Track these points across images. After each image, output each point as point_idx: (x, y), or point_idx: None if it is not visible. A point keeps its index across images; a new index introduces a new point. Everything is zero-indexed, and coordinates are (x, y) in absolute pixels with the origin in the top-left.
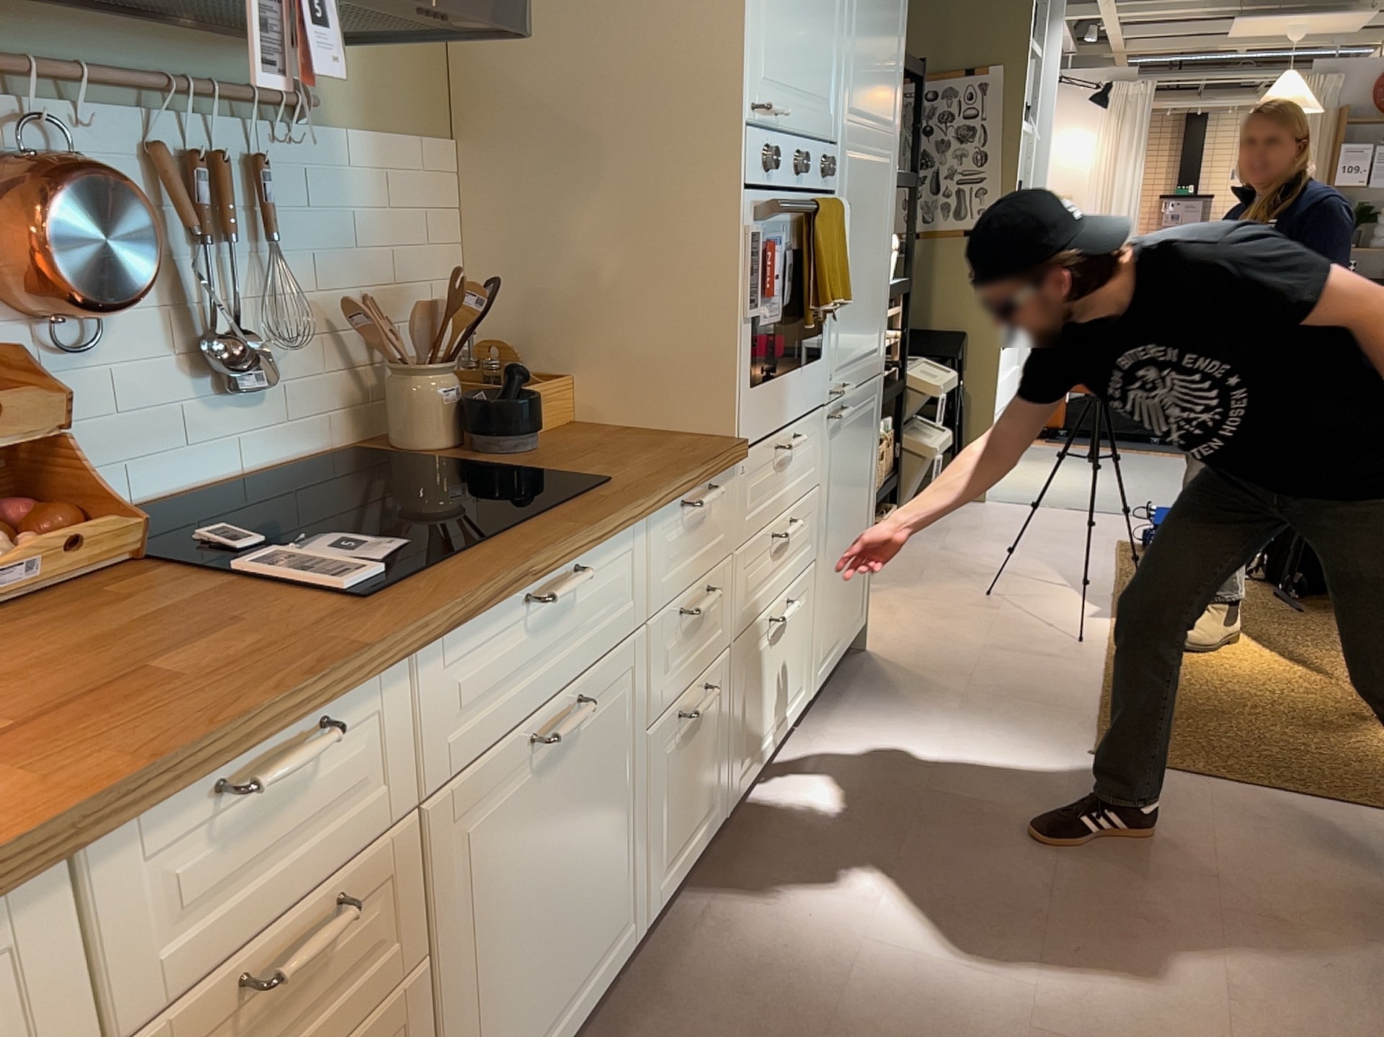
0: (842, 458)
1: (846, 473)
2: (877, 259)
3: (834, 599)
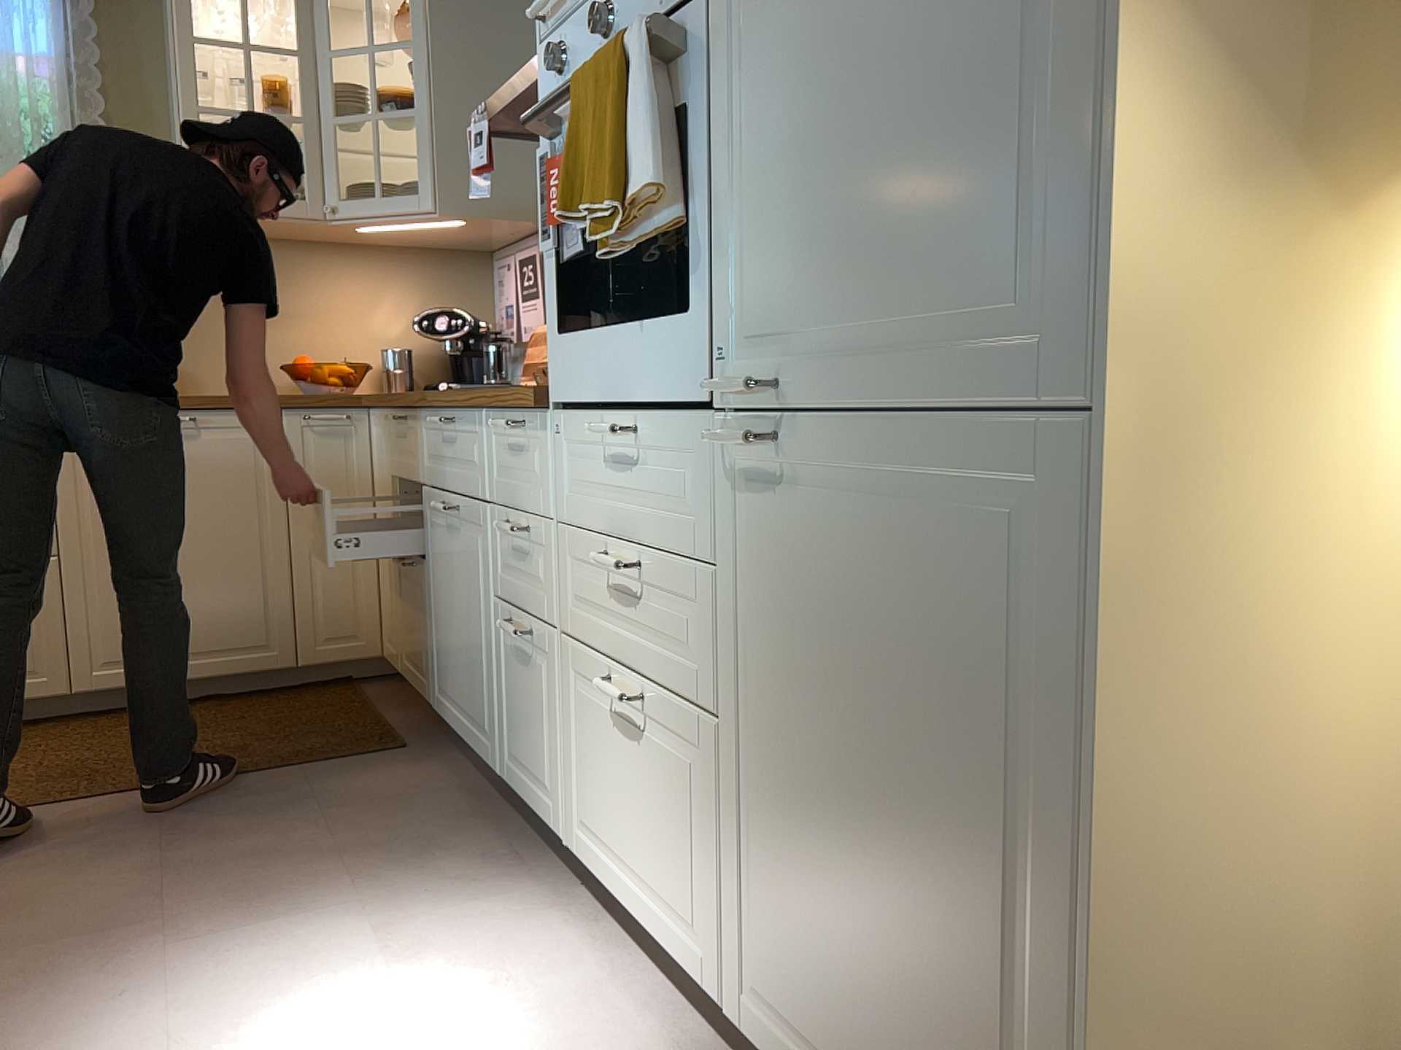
0: (799, 570)
1: (823, 622)
2: (965, 9)
3: (801, 919)
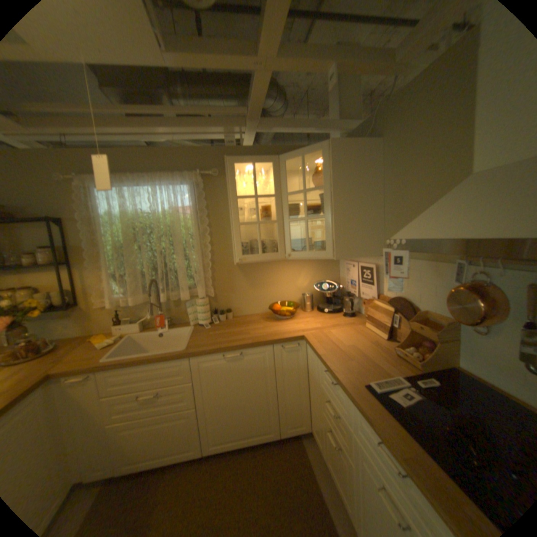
0: None
1: None
2: None
3: None
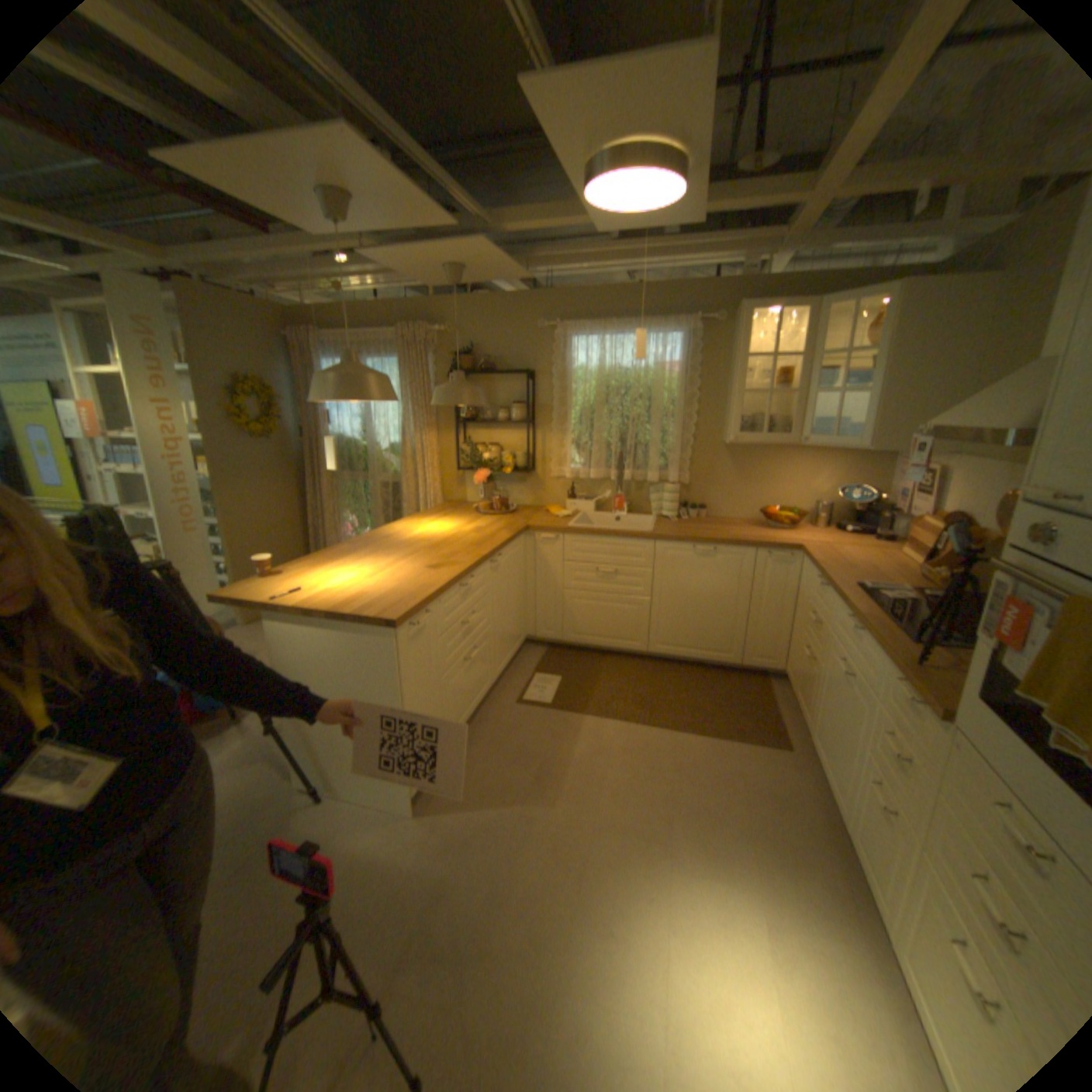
0: None
1: None
2: None
3: None
